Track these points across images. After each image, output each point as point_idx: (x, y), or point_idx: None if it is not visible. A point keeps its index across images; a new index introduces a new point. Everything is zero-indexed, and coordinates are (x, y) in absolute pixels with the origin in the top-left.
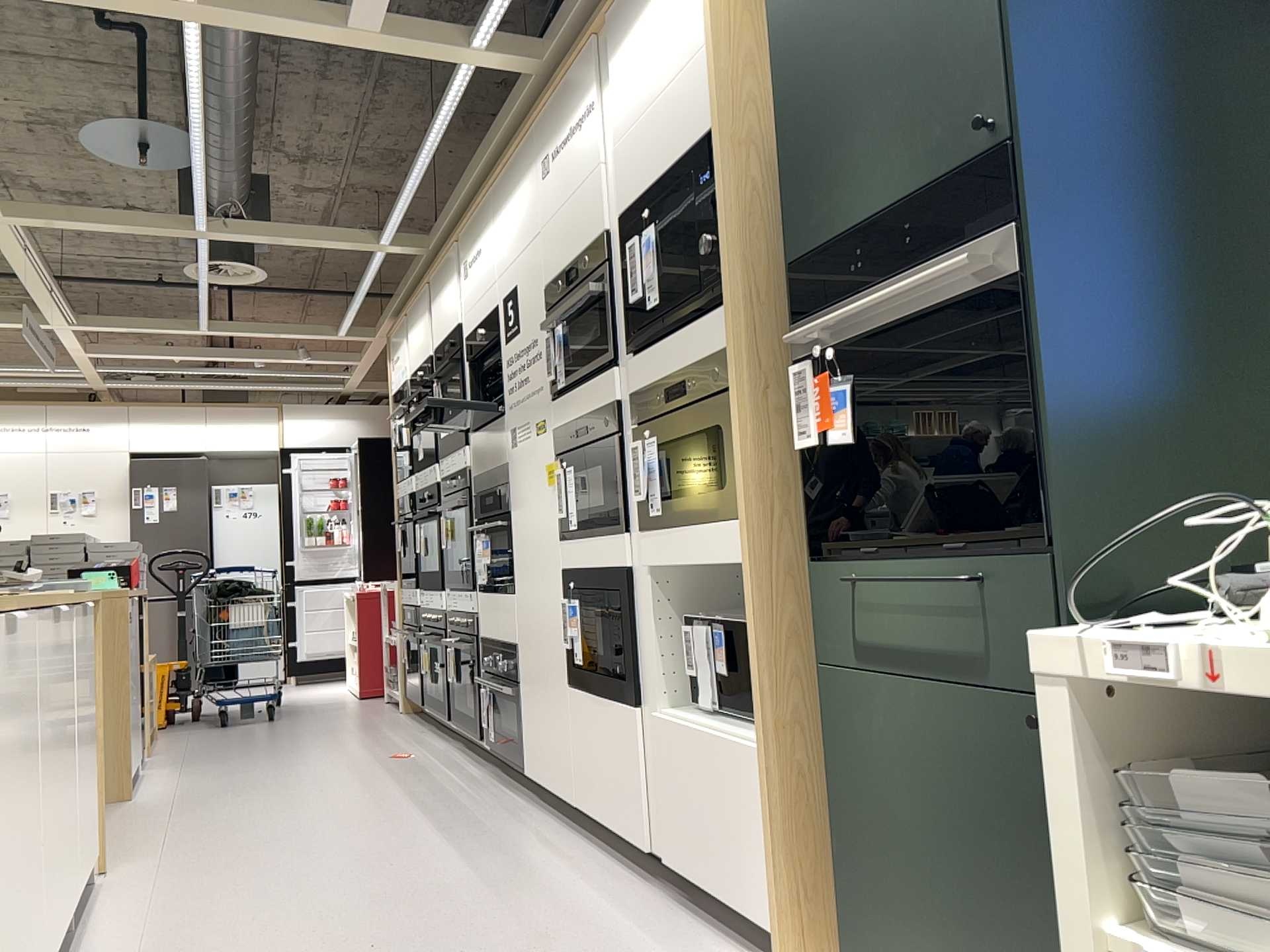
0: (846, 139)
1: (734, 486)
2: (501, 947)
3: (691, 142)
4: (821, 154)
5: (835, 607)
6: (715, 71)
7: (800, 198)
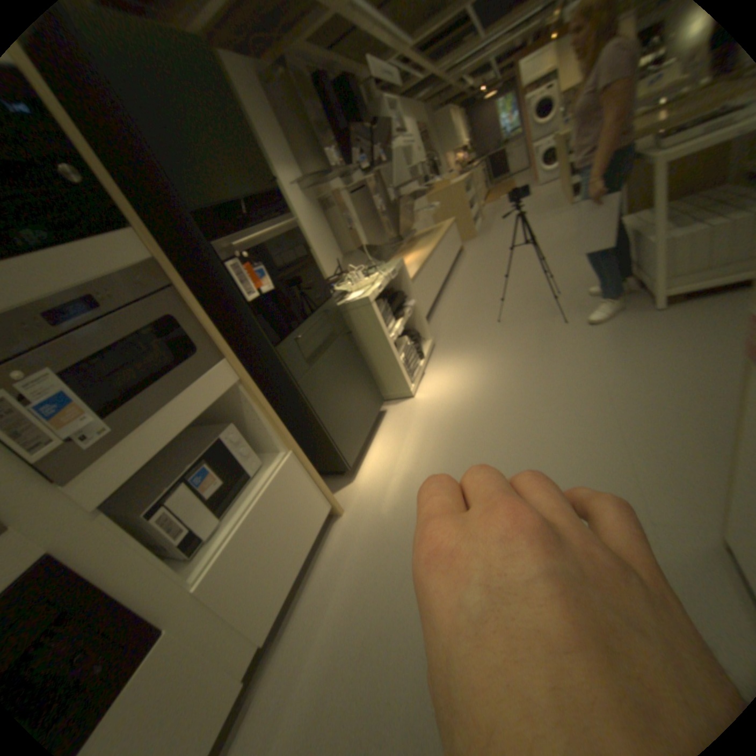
0: (197, 160)
1: (196, 353)
2: (385, 682)
3: None
4: (181, 160)
5: (288, 360)
6: None
7: (174, 178)
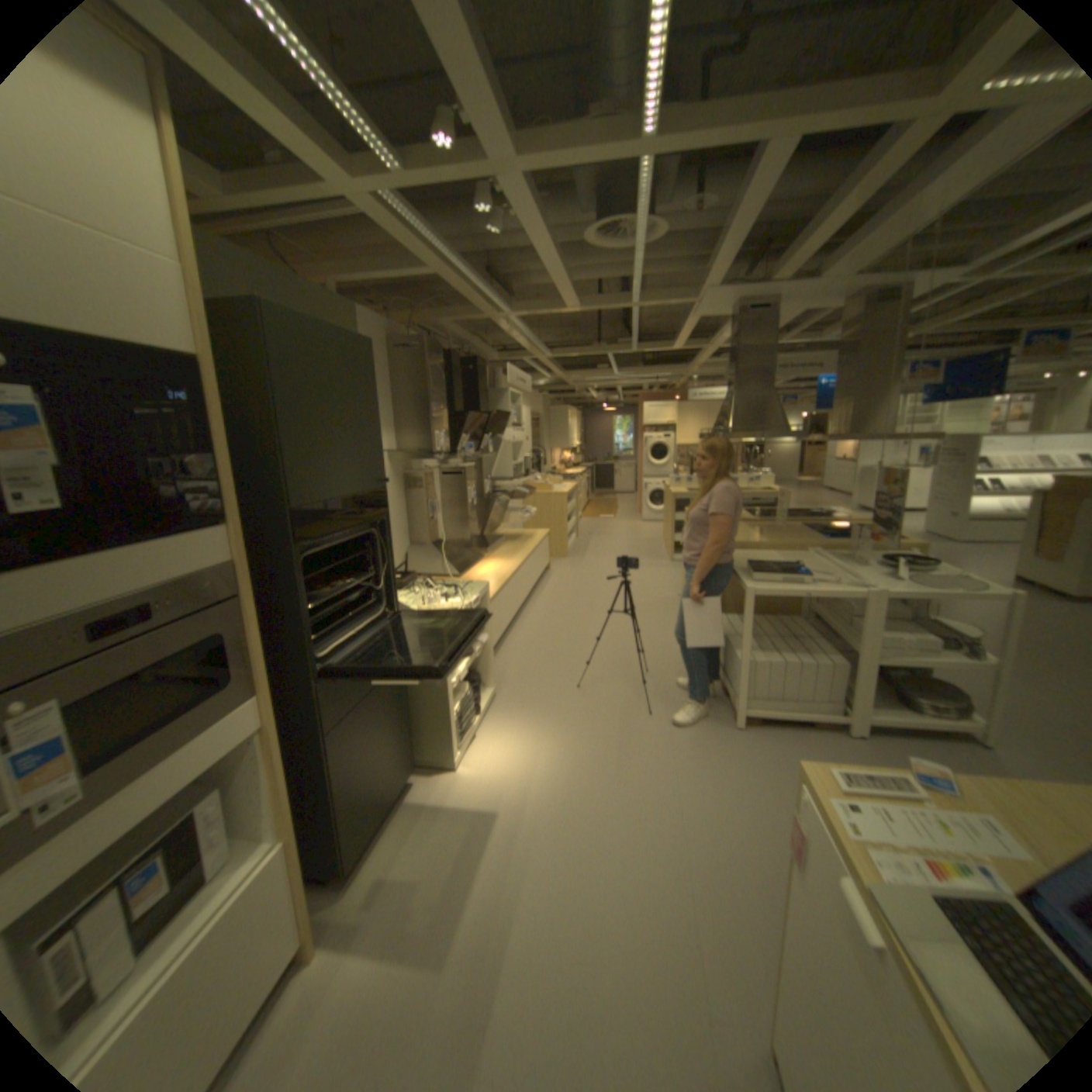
0: (324, 450)
1: (231, 681)
2: None
3: (139, 336)
4: (309, 449)
5: (327, 699)
6: (194, 304)
7: (295, 467)
